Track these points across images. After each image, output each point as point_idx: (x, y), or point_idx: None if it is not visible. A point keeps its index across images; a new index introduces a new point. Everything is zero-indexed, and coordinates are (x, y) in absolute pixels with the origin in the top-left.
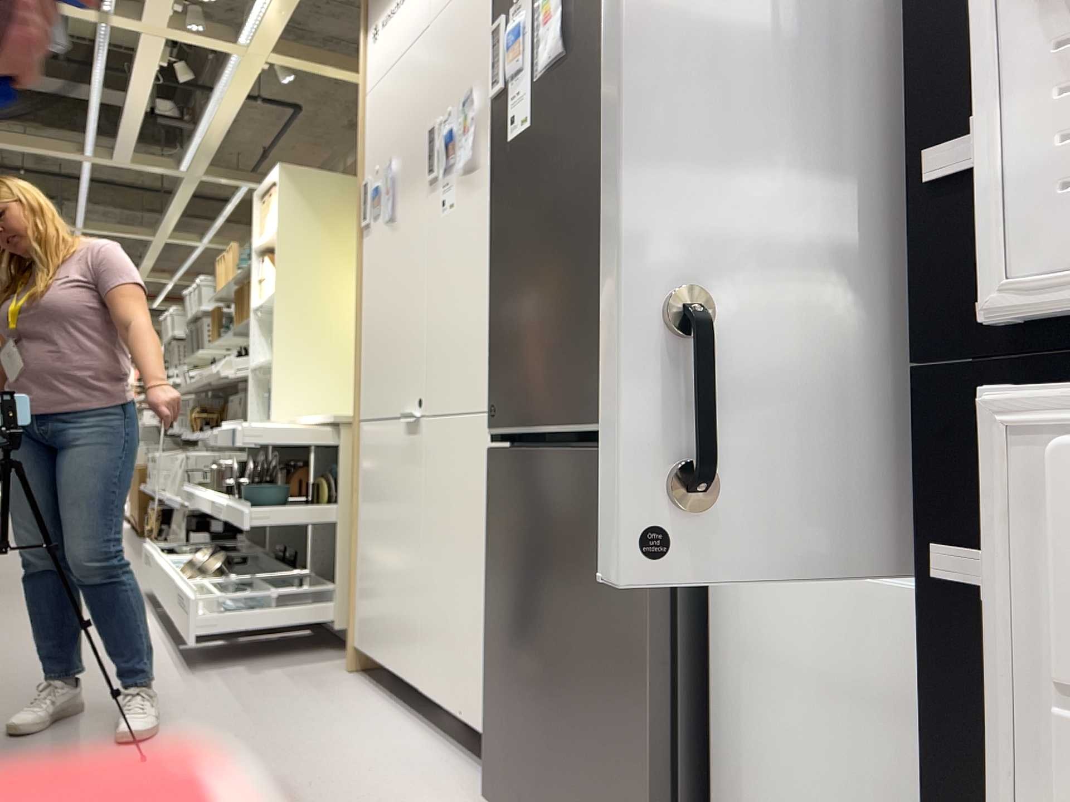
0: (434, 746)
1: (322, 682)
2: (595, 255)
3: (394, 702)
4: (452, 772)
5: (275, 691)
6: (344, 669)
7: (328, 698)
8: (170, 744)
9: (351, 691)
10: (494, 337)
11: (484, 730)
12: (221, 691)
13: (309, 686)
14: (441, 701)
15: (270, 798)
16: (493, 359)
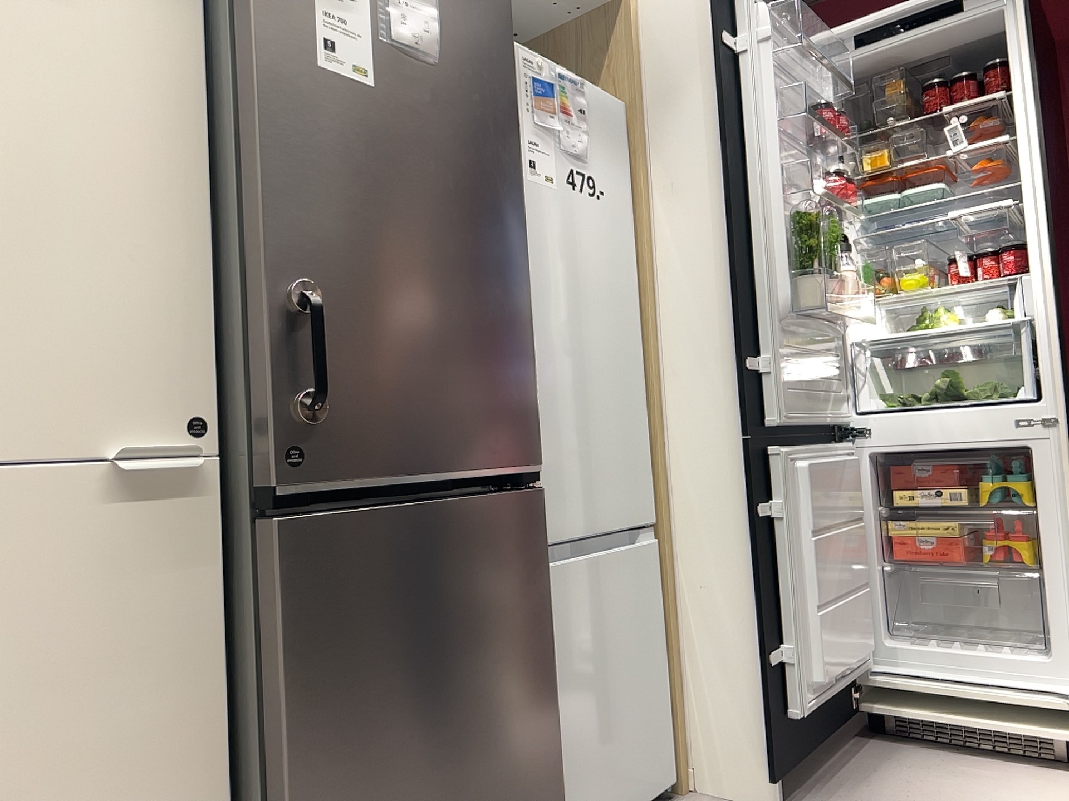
0: None
1: None
2: (482, 300)
3: None
4: None
5: None
6: None
7: None
8: None
9: None
10: (283, 339)
11: None
12: None
13: None
14: None
15: None
16: (285, 374)
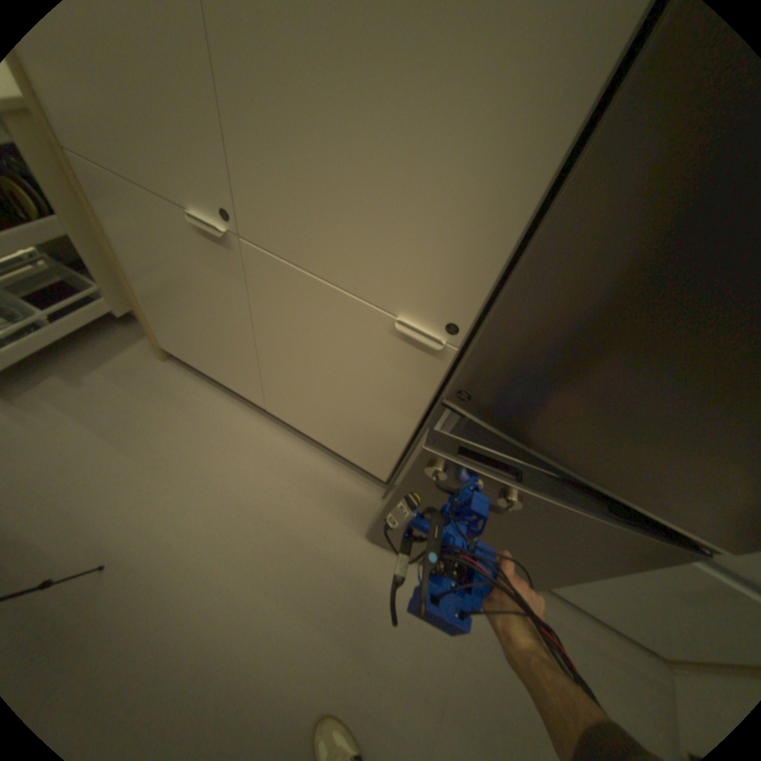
0: (294, 445)
1: (149, 382)
2: None
3: (229, 395)
4: (324, 471)
5: (120, 408)
6: (153, 356)
7: (174, 406)
8: (94, 524)
9: (184, 388)
10: (504, 331)
11: (347, 457)
12: (66, 423)
13: (144, 391)
14: (294, 425)
15: (237, 556)
16: (490, 352)
